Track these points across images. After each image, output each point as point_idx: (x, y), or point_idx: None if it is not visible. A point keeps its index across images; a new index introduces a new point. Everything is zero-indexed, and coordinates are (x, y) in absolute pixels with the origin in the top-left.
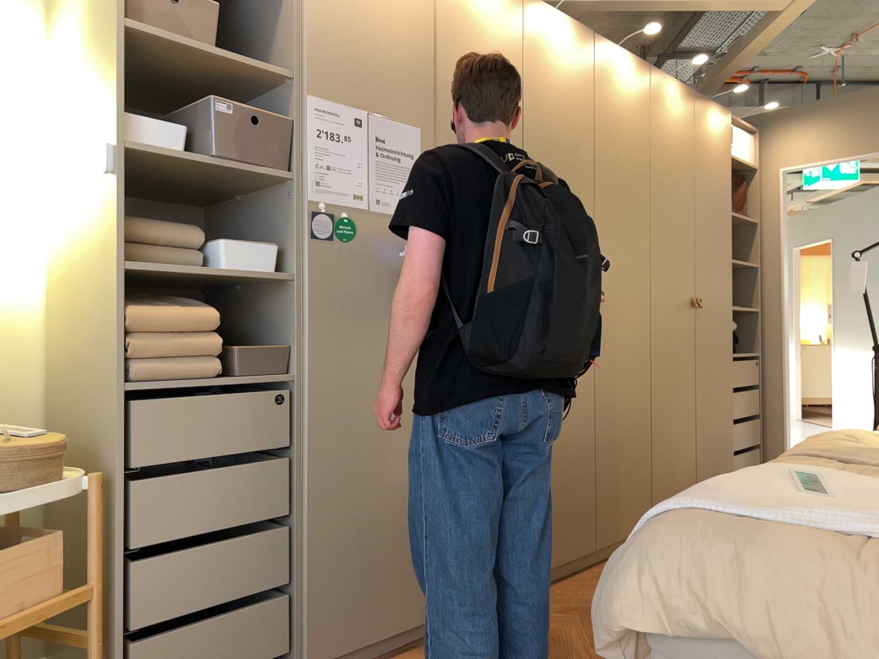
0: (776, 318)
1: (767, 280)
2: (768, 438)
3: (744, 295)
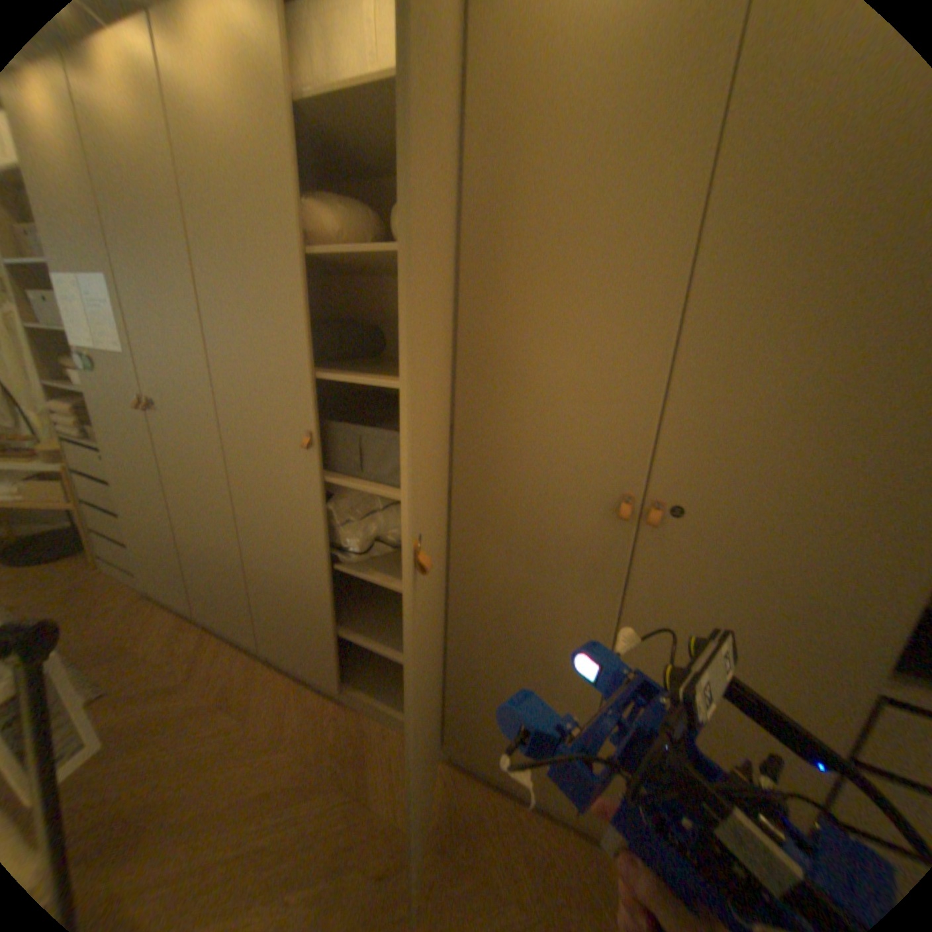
0: None
1: None
2: None
3: None
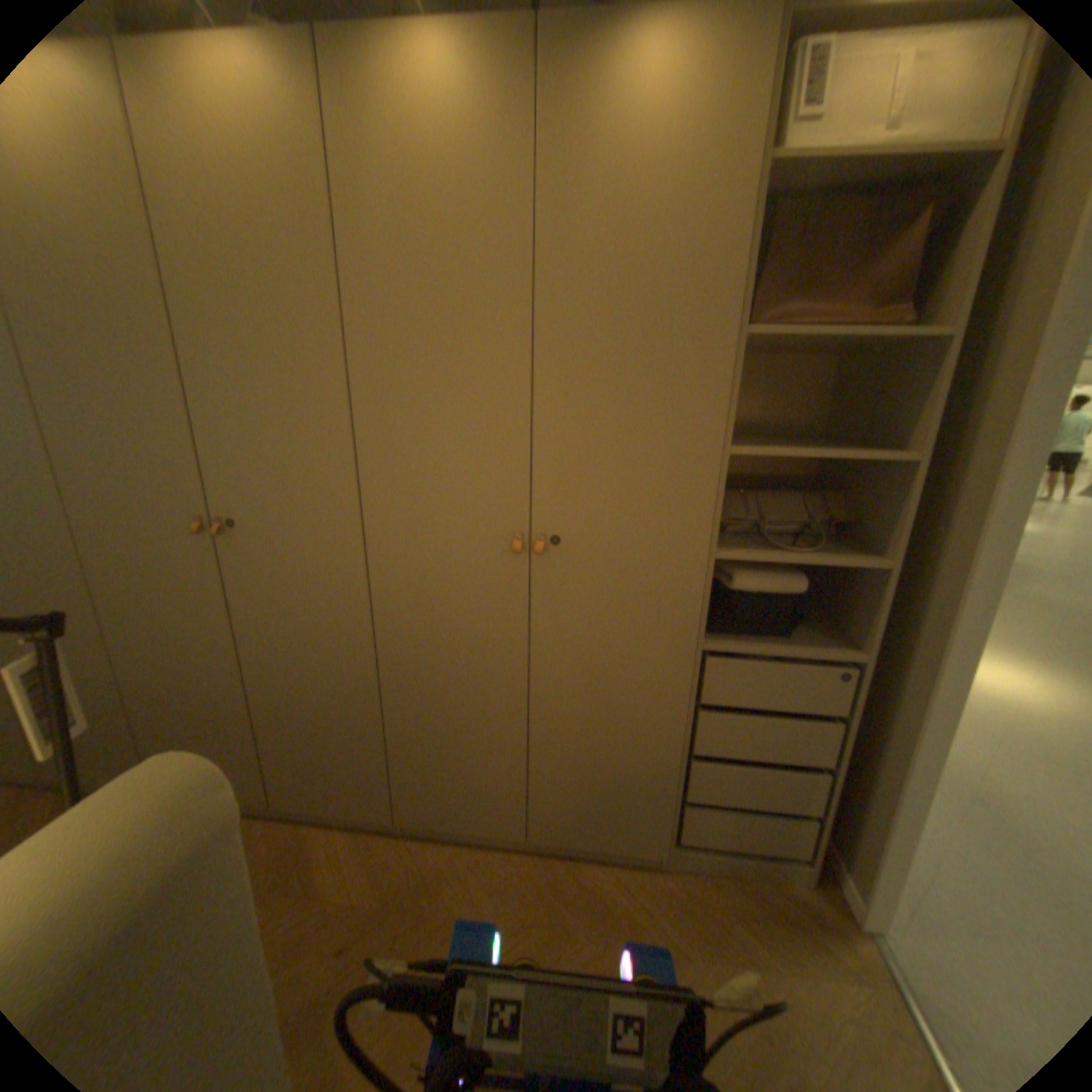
0: (959, 599)
1: (974, 499)
2: (876, 825)
3: (887, 524)
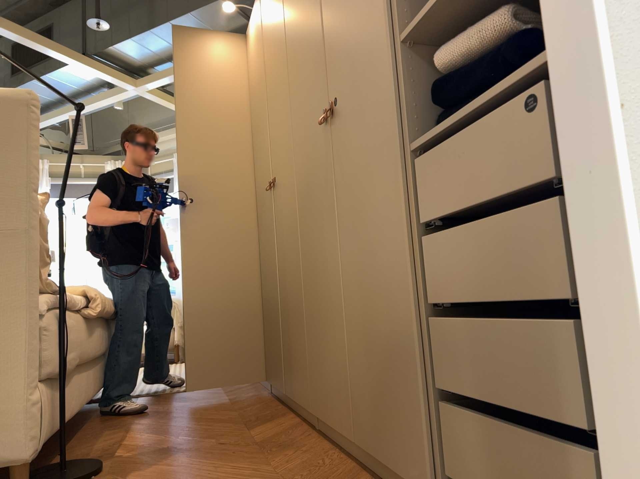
0: None
1: None
2: None
3: None
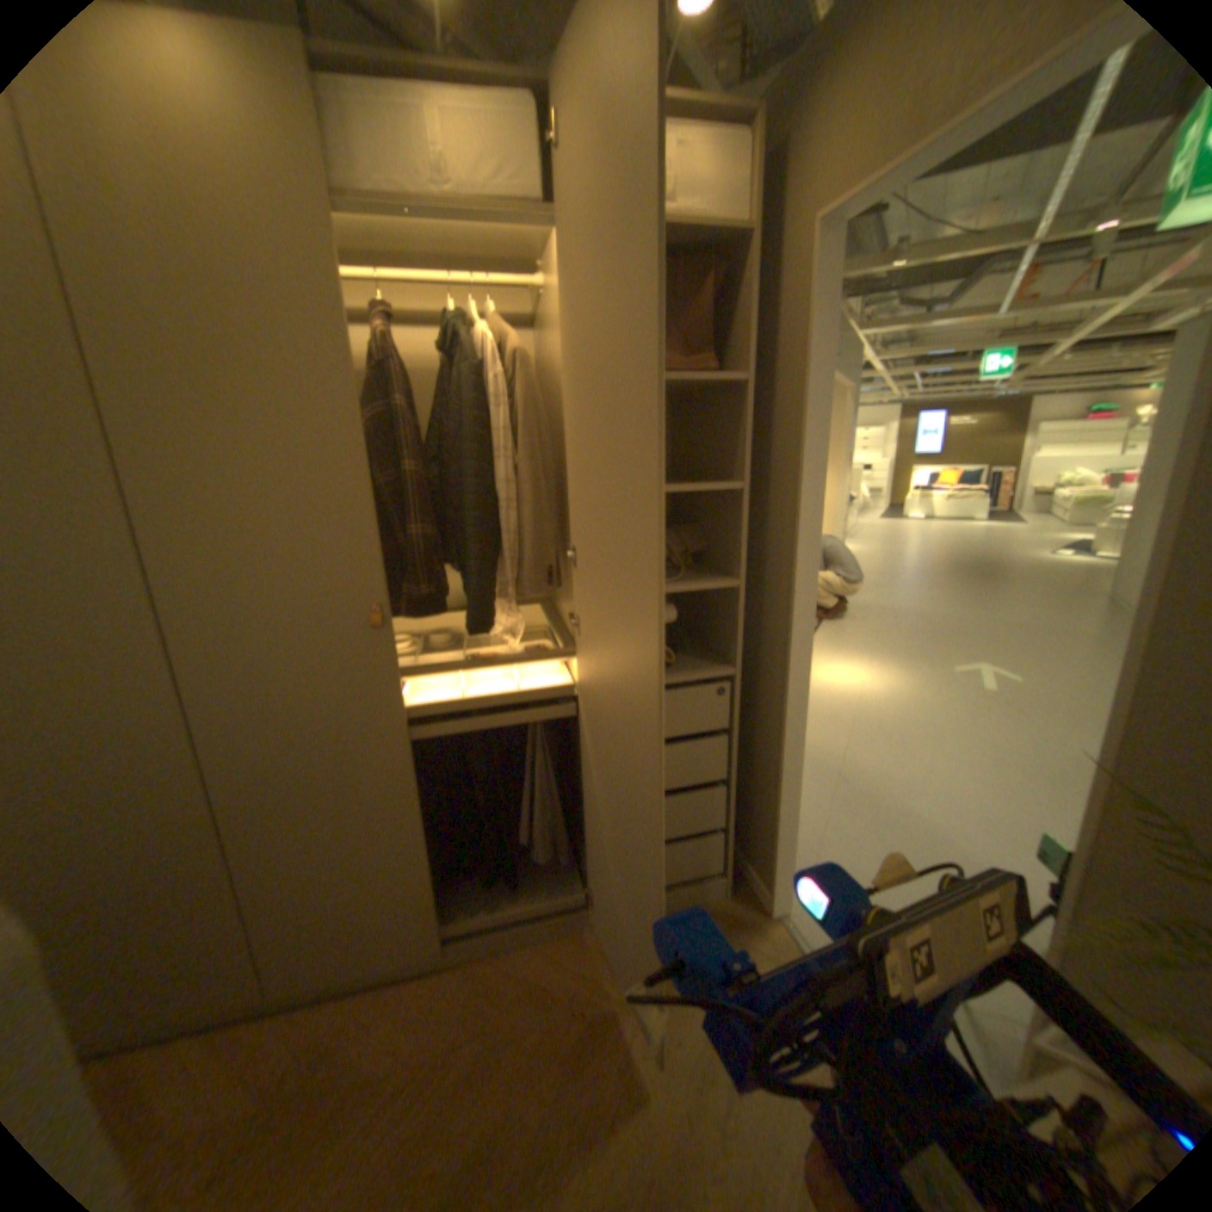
0: (789, 602)
1: (785, 516)
2: (767, 819)
3: (729, 547)
